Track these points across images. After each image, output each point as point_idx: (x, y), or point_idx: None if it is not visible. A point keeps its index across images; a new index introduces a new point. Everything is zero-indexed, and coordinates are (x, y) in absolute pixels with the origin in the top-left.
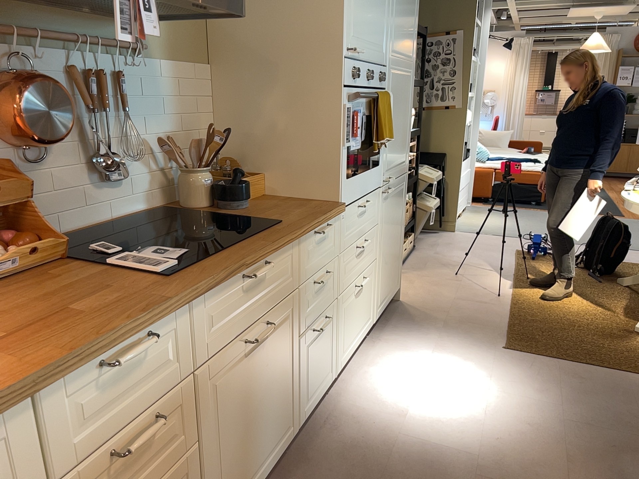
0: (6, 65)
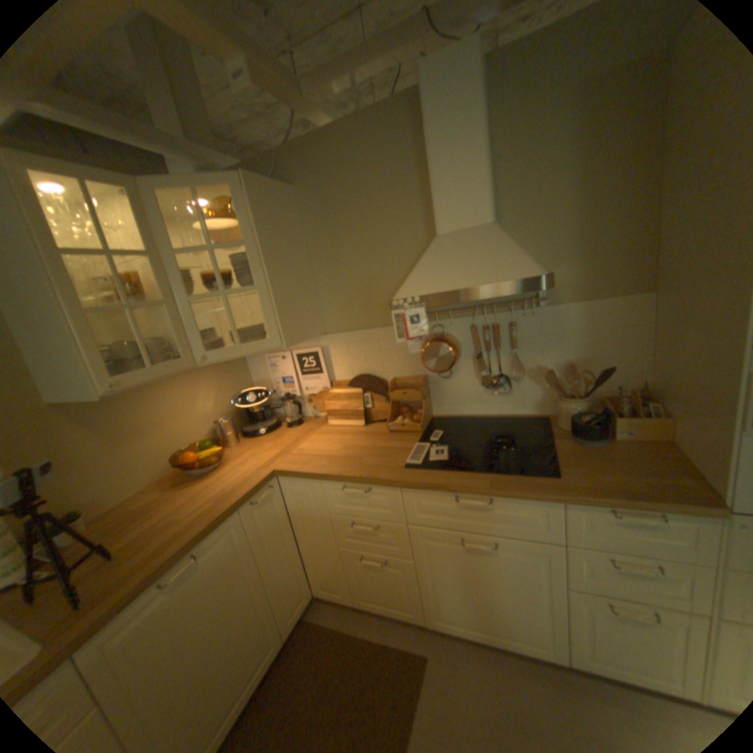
0: (432, 331)
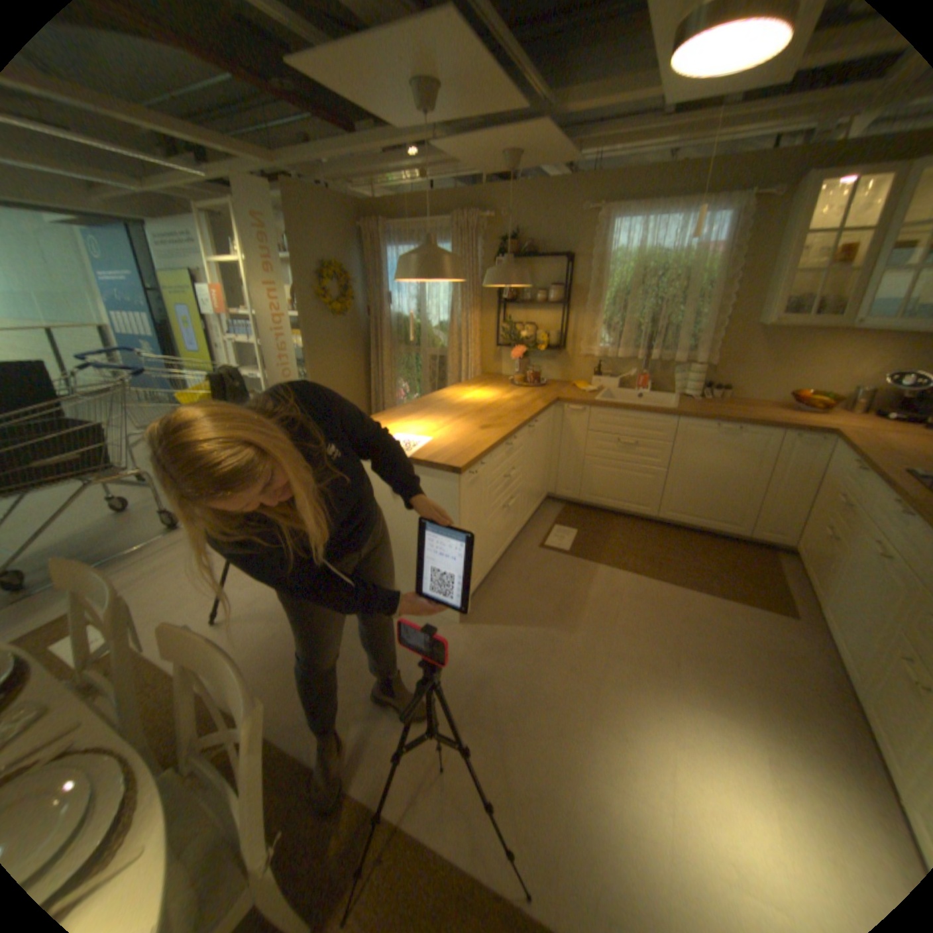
0: None
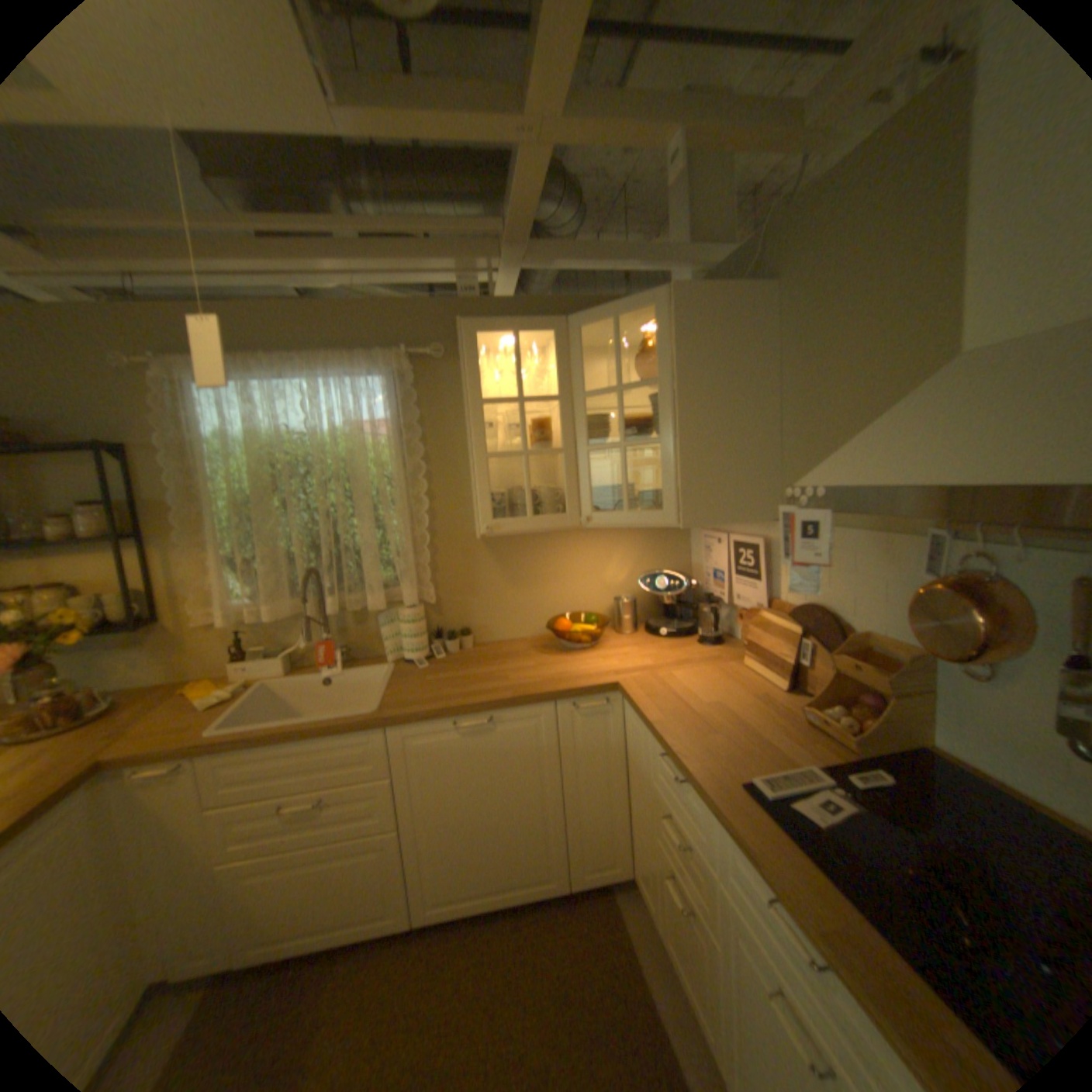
0: (964, 566)
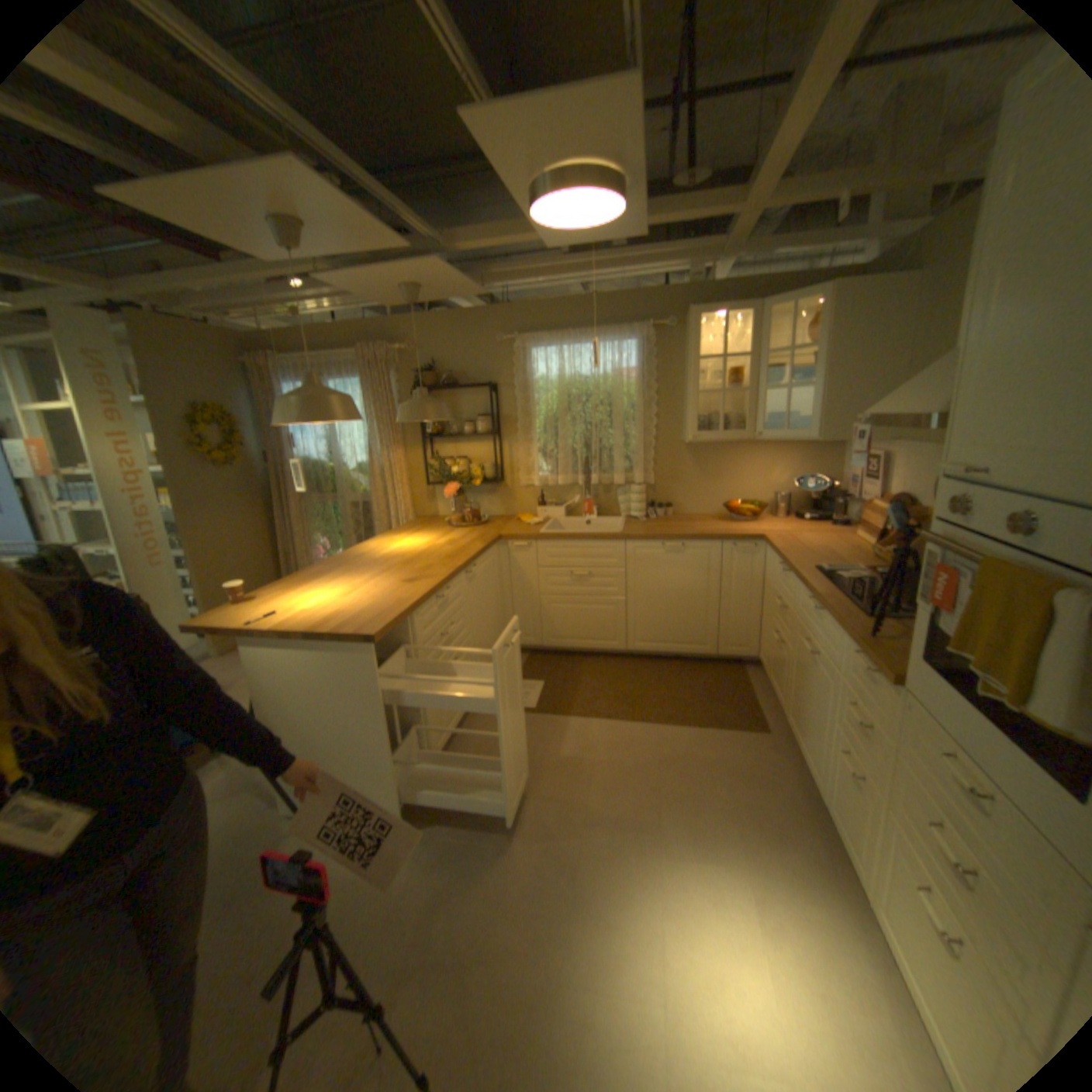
0: None
